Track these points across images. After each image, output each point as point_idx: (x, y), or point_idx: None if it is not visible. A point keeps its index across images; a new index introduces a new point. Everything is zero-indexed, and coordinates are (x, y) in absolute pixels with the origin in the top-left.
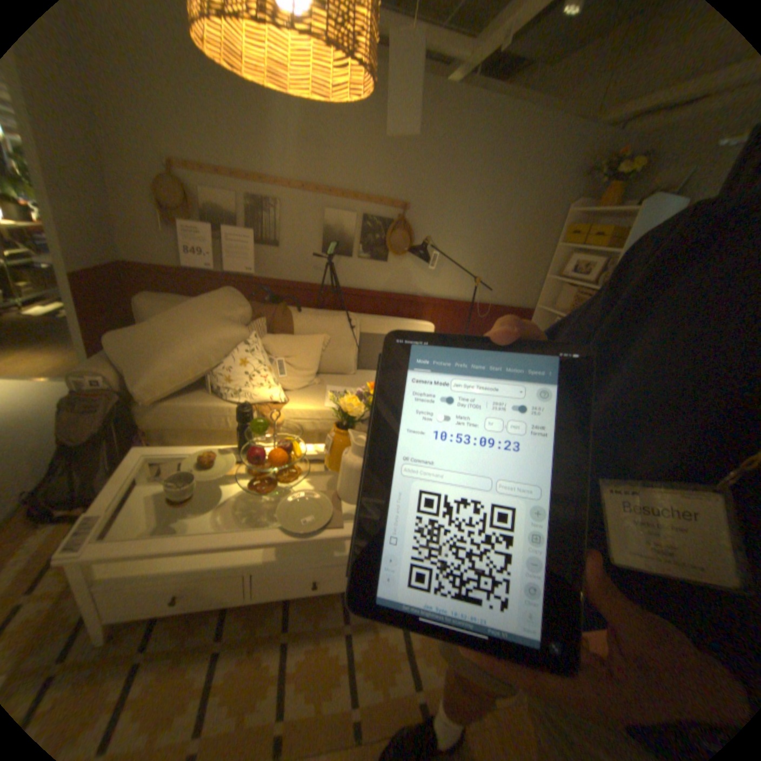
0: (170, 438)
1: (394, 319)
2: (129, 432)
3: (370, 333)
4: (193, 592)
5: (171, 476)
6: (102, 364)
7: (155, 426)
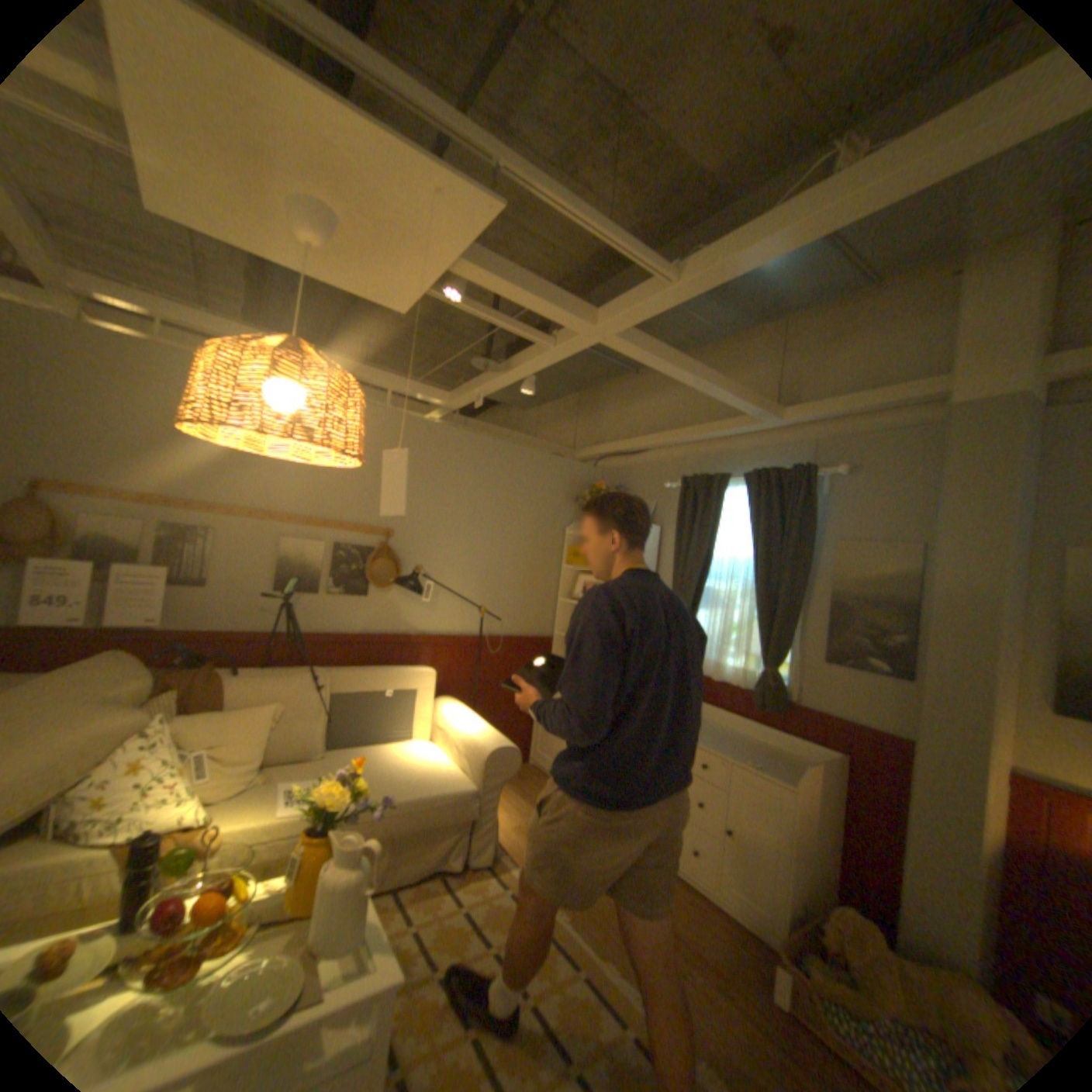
0: None
1: (381, 670)
2: None
3: (348, 693)
4: None
5: None
6: None
7: None
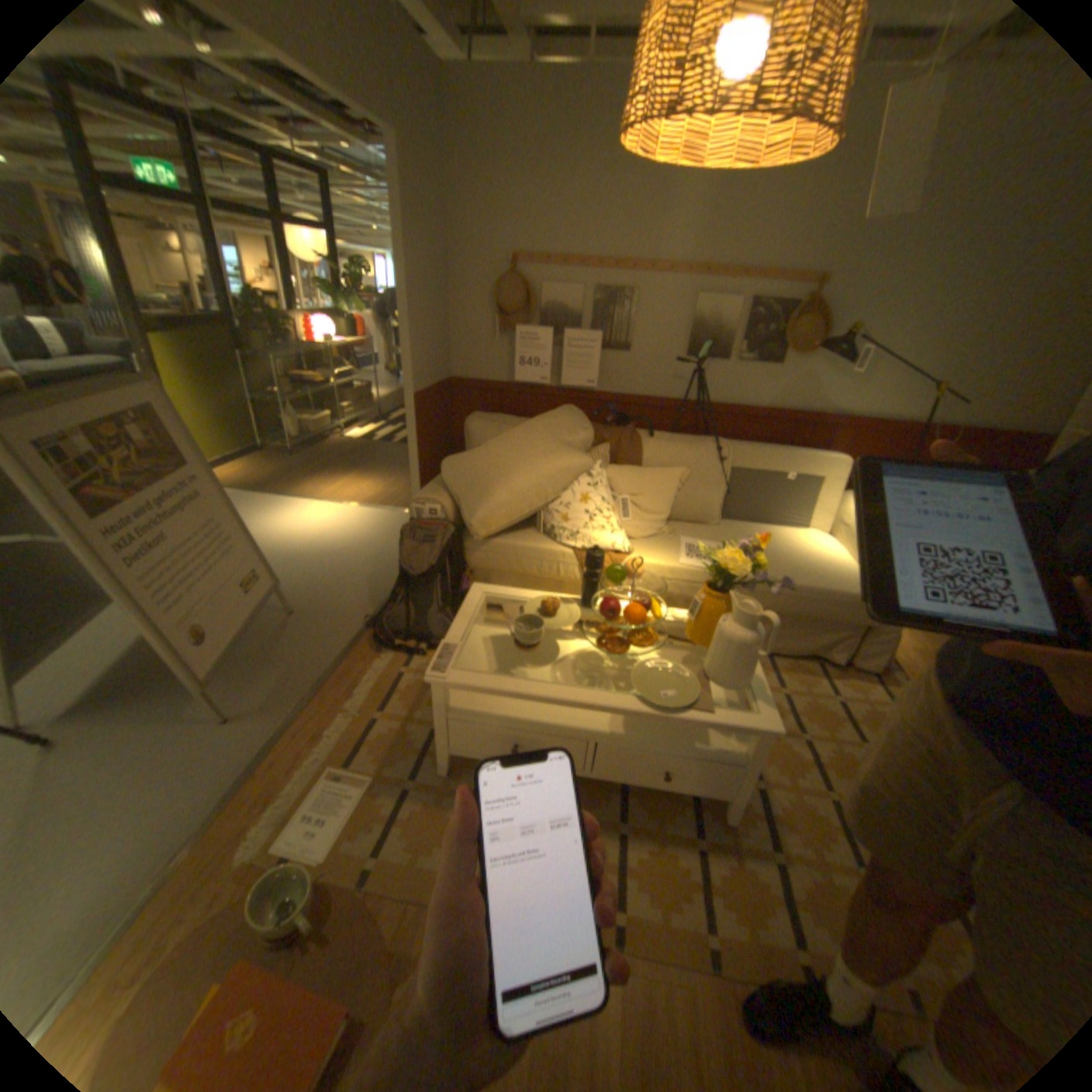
0: (495, 582)
1: (788, 449)
2: (458, 569)
3: (749, 469)
4: (535, 746)
5: (521, 618)
6: (441, 492)
7: (484, 566)
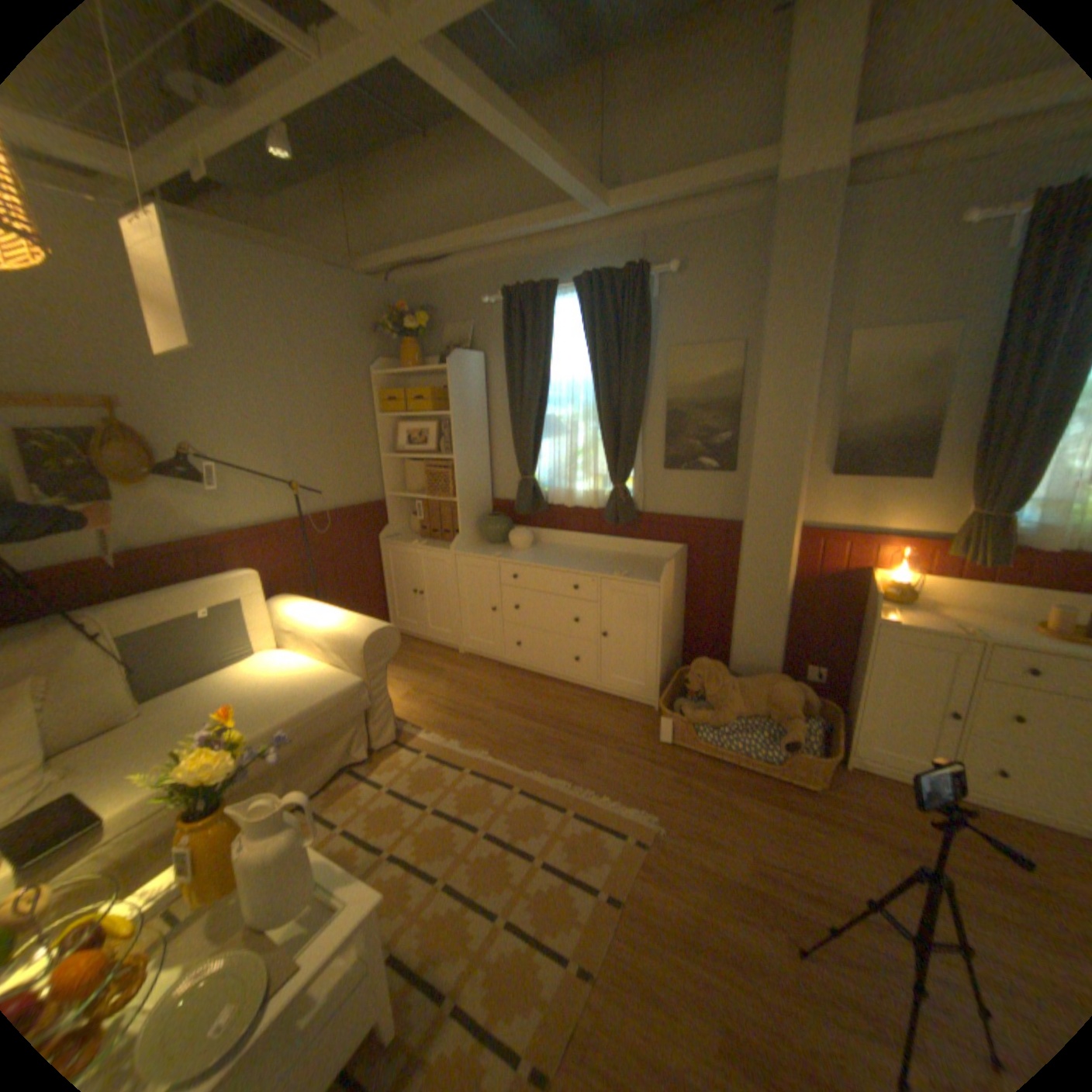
0: None
1: (182, 589)
2: None
3: (145, 630)
4: None
5: None
6: None
7: None
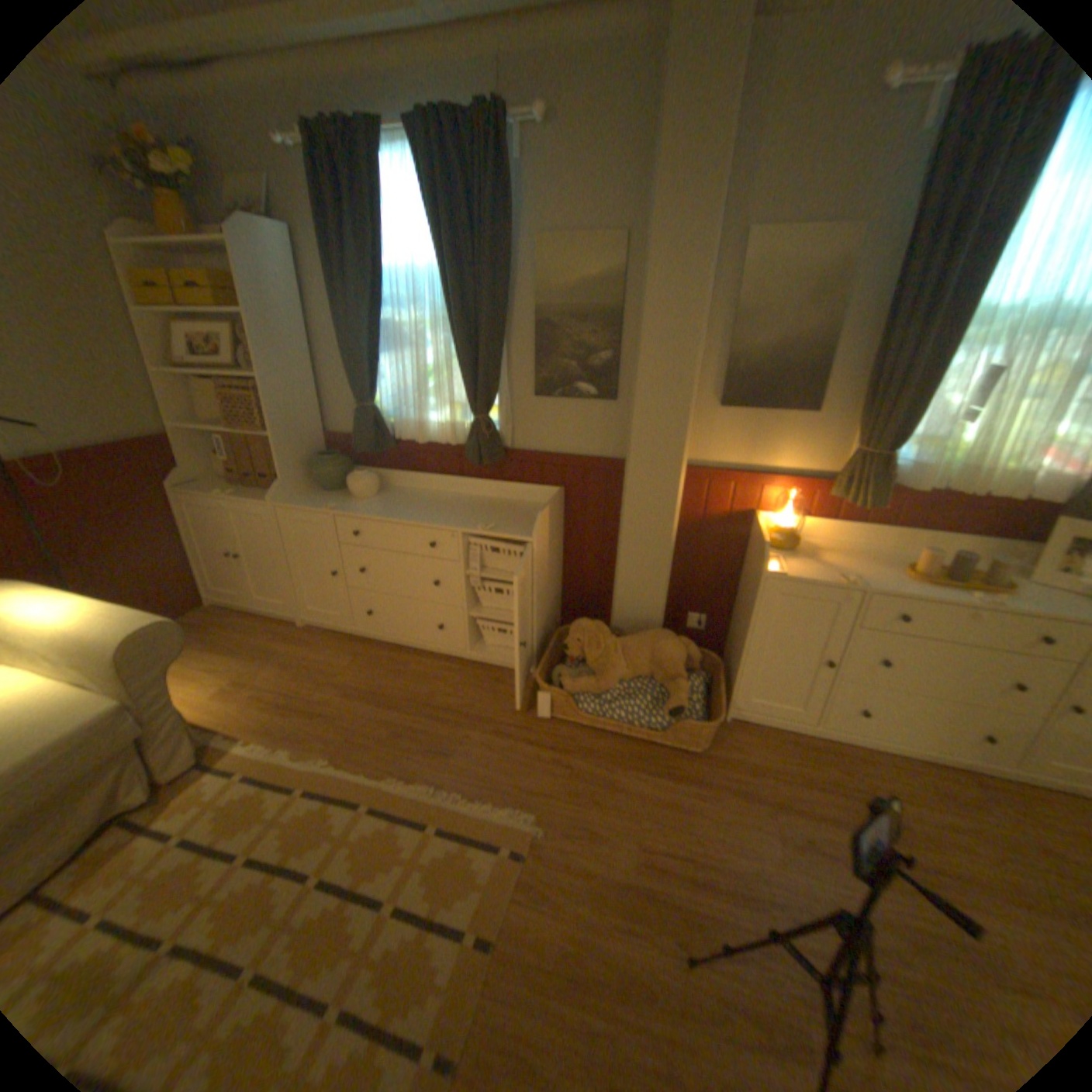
0: None
1: None
2: None
3: None
4: None
5: None
6: None
7: None
